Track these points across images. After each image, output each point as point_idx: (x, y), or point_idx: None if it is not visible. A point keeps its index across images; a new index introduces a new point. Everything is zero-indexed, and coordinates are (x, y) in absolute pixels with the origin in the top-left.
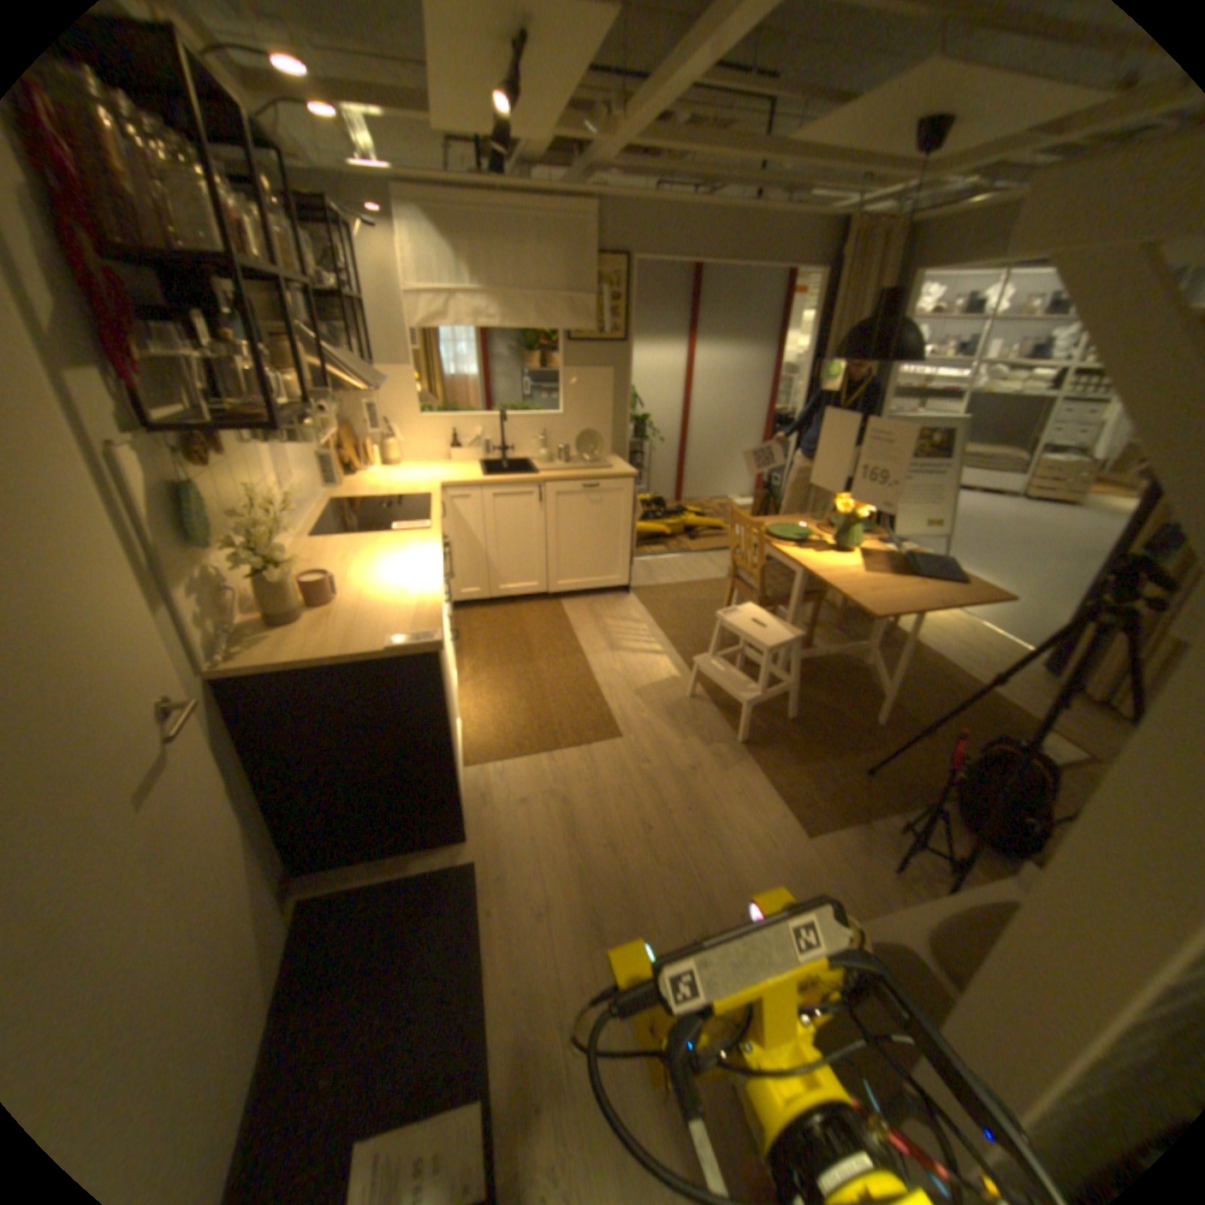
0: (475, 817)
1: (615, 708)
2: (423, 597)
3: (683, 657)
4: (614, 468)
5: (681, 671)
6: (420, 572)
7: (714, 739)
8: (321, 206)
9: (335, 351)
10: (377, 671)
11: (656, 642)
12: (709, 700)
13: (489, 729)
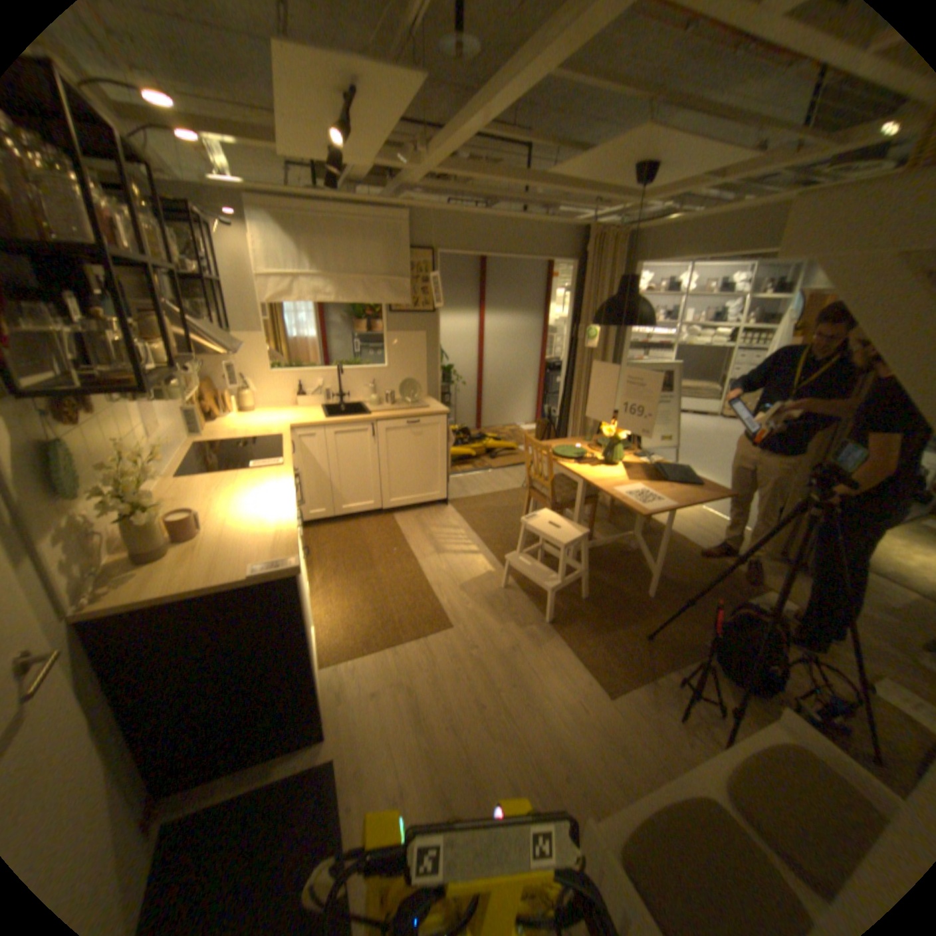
0: (330, 717)
1: (444, 603)
2: (279, 527)
3: (495, 555)
4: (429, 407)
5: (494, 567)
6: (274, 504)
7: (526, 622)
8: (182, 209)
9: (196, 323)
10: (238, 599)
11: (472, 544)
12: (519, 589)
13: (338, 633)
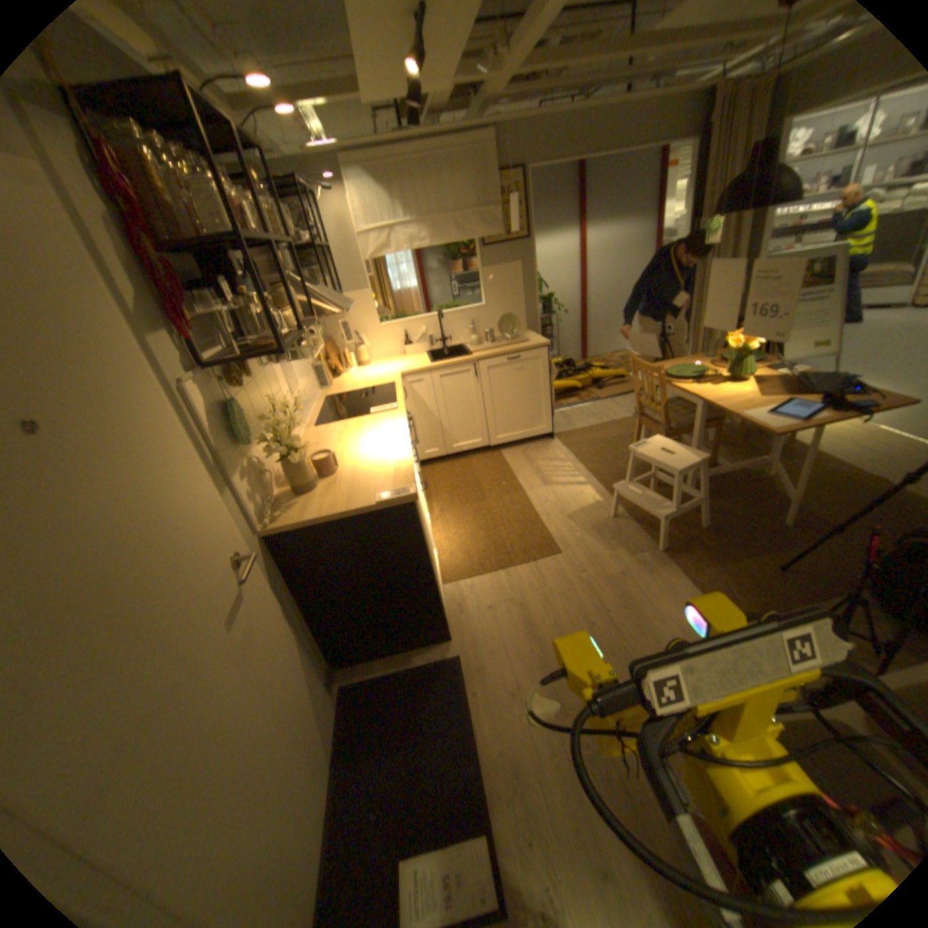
0: (453, 624)
1: (551, 532)
2: (397, 462)
3: (603, 486)
4: (528, 342)
5: (602, 498)
6: (392, 444)
7: (637, 550)
8: (290, 183)
9: (313, 288)
10: (370, 521)
11: (579, 476)
12: (629, 519)
13: (456, 556)
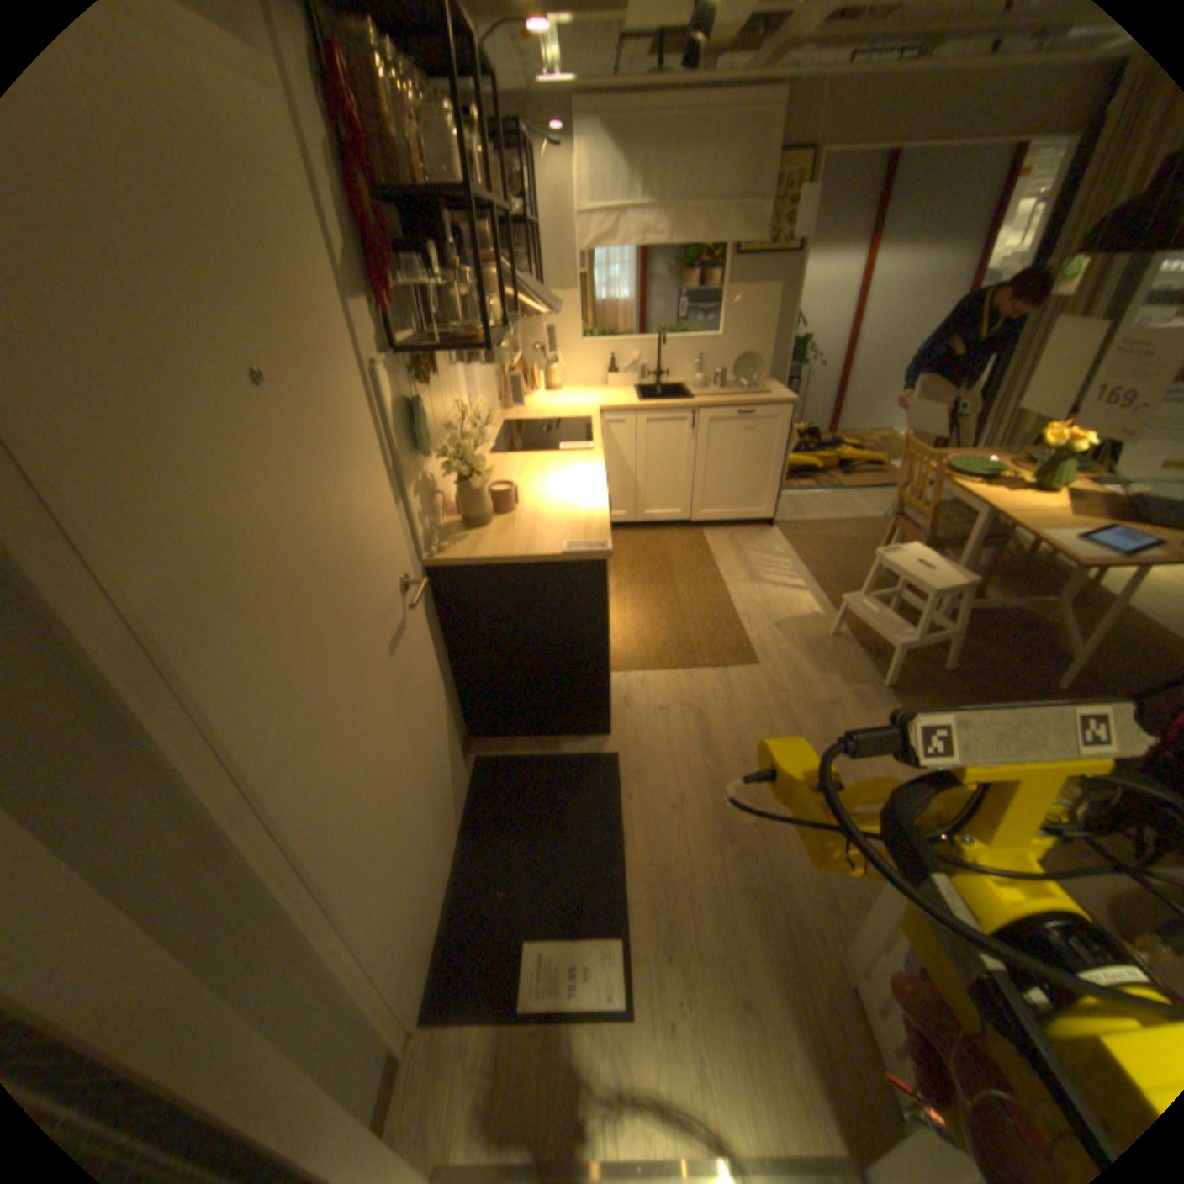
0: (616, 717)
1: (751, 638)
2: (589, 512)
3: (826, 596)
4: (768, 394)
5: (823, 610)
6: (584, 490)
7: (855, 679)
8: (509, 130)
9: (520, 277)
10: (551, 574)
11: (798, 578)
12: (853, 641)
13: (629, 643)
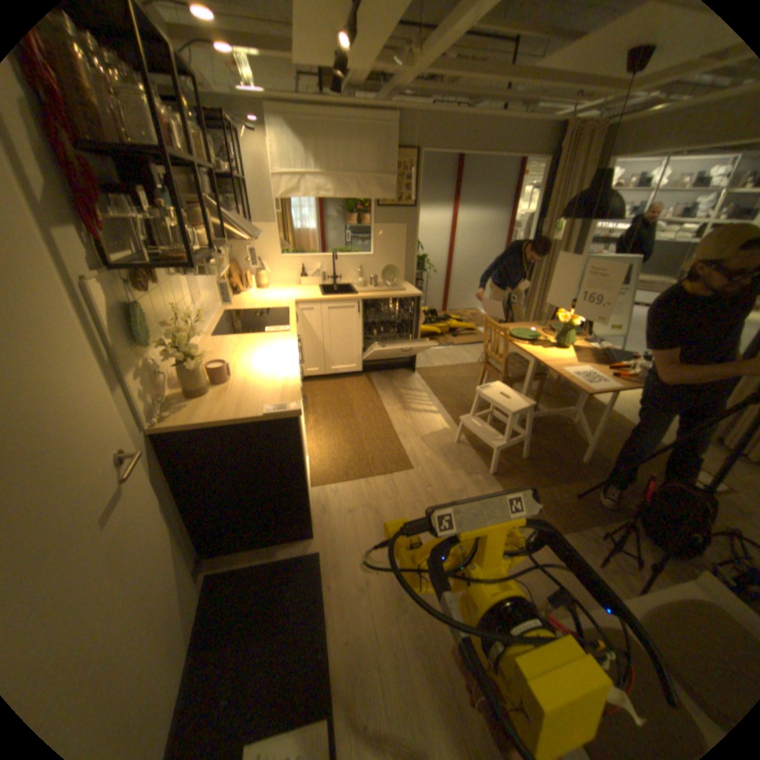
0: (318, 521)
1: (407, 449)
2: (286, 378)
3: (451, 415)
4: (405, 290)
5: (449, 425)
6: (283, 361)
7: (473, 471)
8: (218, 116)
9: (228, 213)
10: (257, 429)
11: (433, 405)
12: (469, 444)
13: (325, 462)
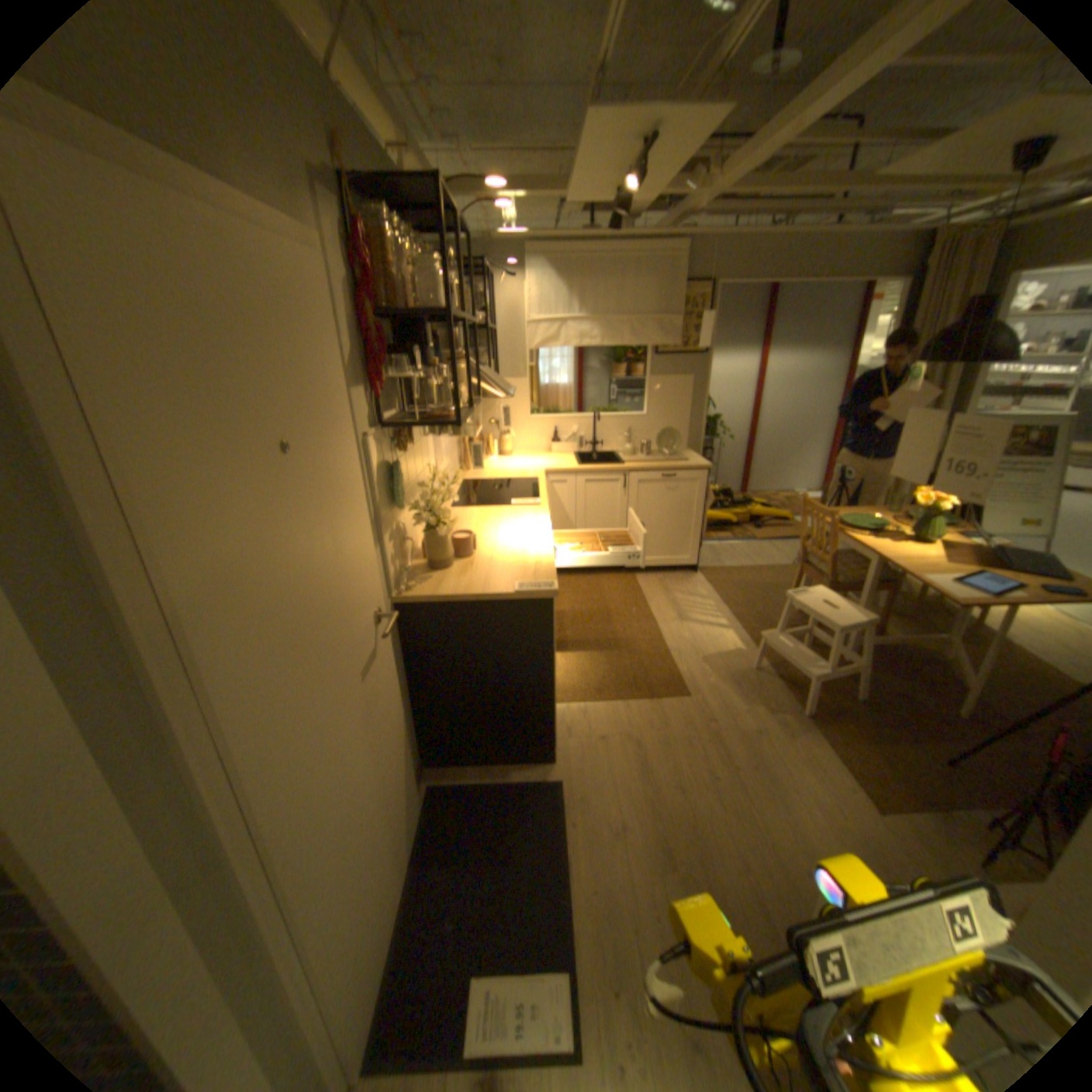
0: (560, 746)
1: (682, 672)
2: (538, 557)
3: (747, 634)
4: (687, 461)
5: (745, 646)
6: (533, 538)
7: (778, 710)
8: (476, 264)
9: (482, 369)
10: (504, 610)
11: (721, 618)
12: (773, 675)
13: (571, 676)
